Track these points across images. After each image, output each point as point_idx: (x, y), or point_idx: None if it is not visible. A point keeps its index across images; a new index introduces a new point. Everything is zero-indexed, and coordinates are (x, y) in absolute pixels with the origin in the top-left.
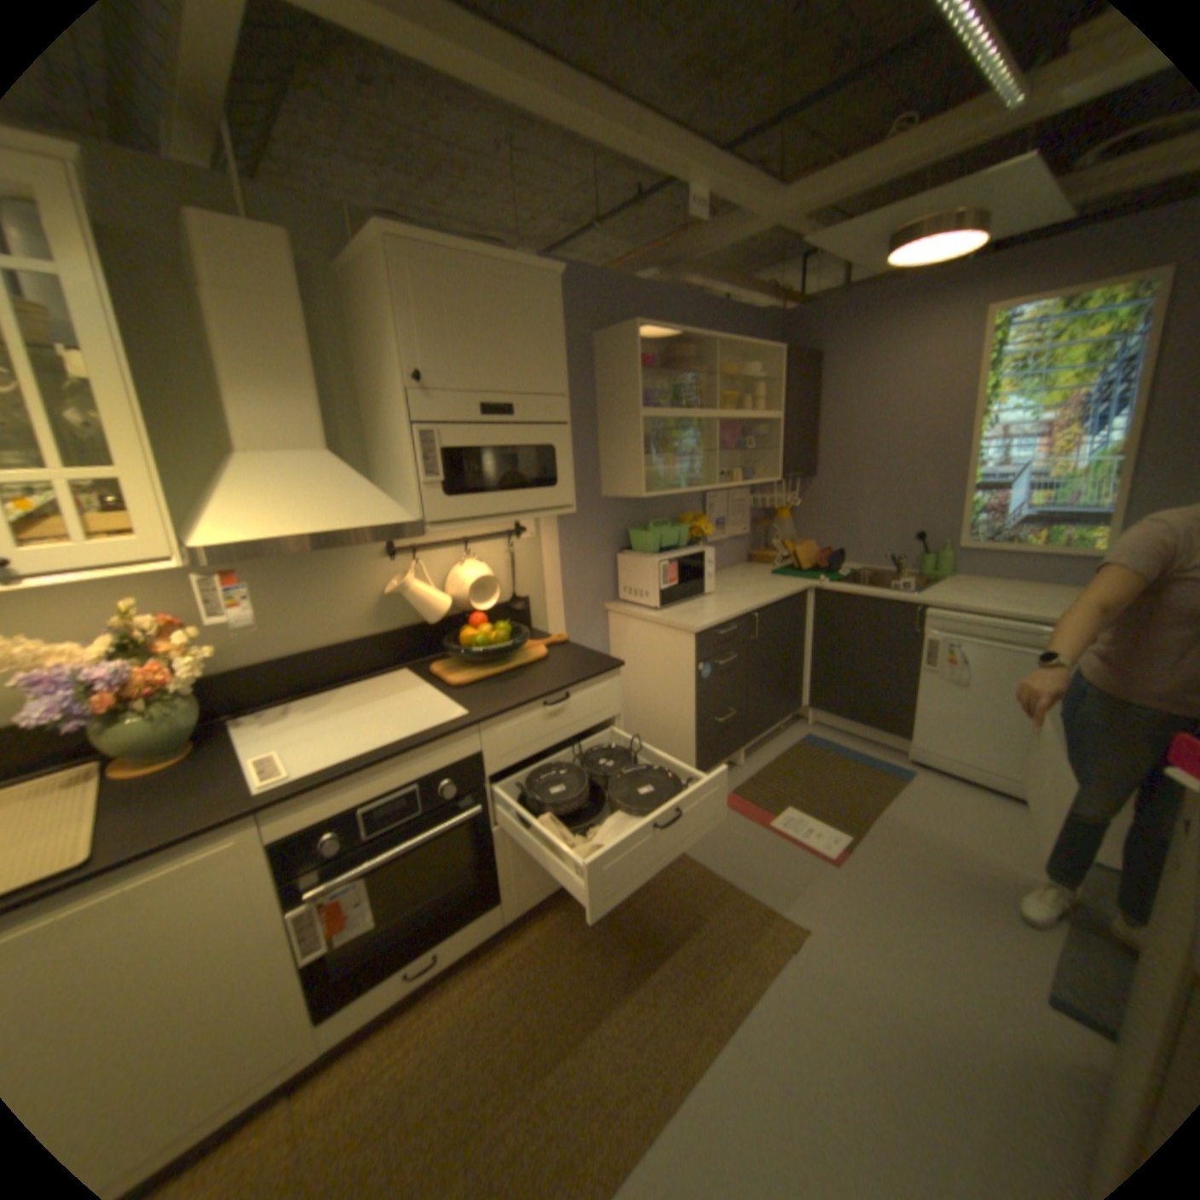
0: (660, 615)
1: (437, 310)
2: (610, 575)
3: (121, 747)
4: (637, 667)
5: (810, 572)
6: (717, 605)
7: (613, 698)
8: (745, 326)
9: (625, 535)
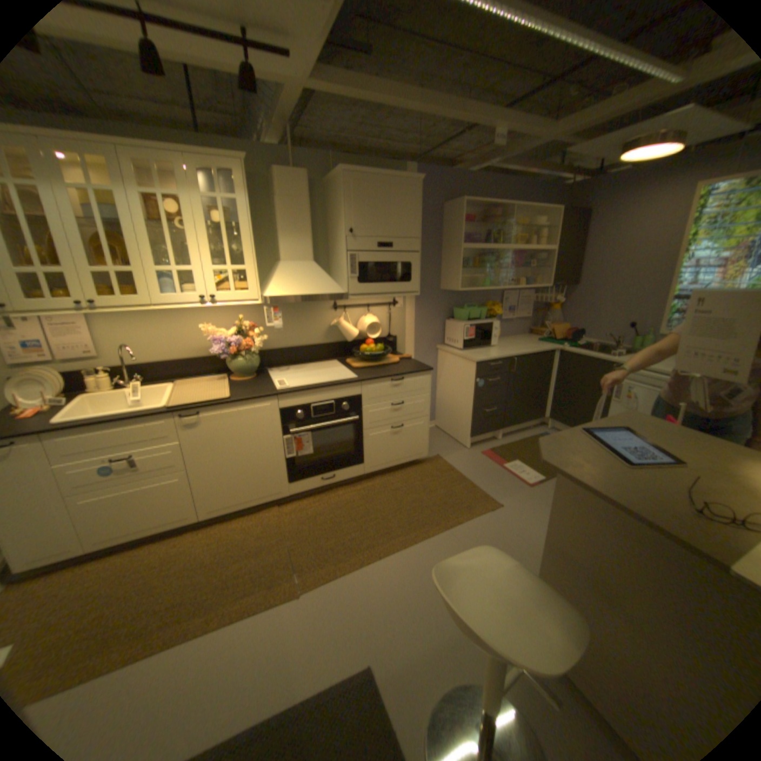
0: (462, 353)
1: (363, 201)
2: (441, 331)
3: (237, 368)
4: (449, 379)
5: (563, 341)
6: (496, 351)
7: (426, 385)
8: (543, 193)
9: (452, 310)
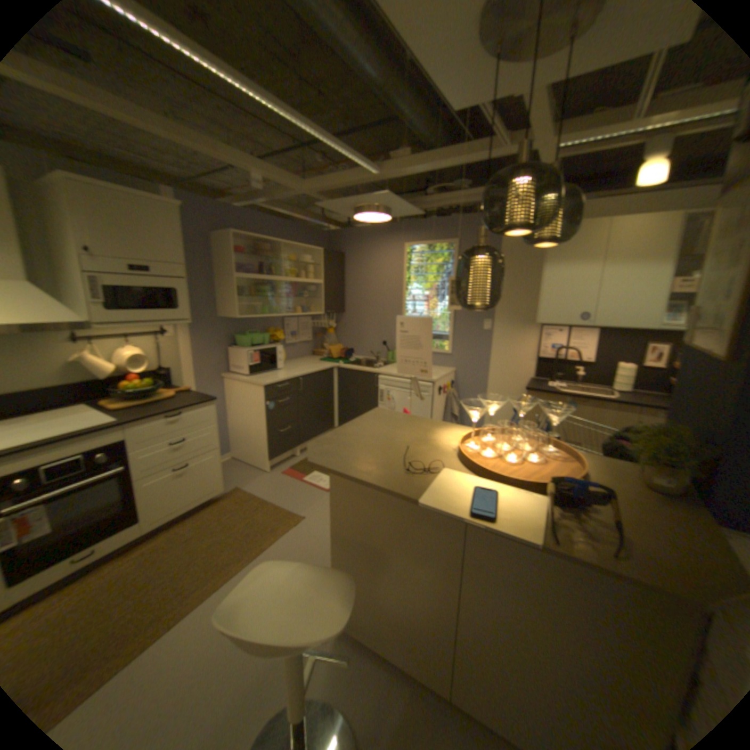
0: (251, 378)
1: (104, 218)
2: (226, 358)
3: None
4: (241, 406)
5: (340, 360)
6: (284, 374)
7: (213, 416)
8: (307, 236)
9: (236, 337)
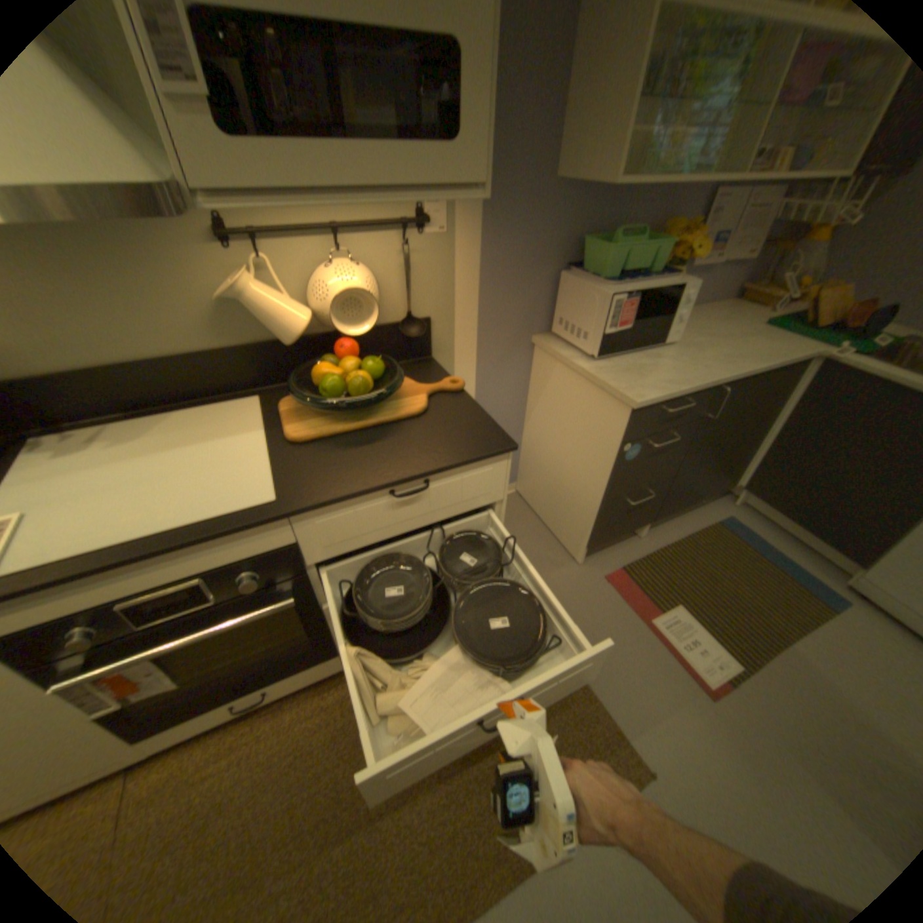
0: (596, 367)
1: None
2: (547, 297)
3: None
4: (554, 417)
5: (828, 329)
6: (679, 363)
7: (496, 483)
8: None
9: (581, 241)
